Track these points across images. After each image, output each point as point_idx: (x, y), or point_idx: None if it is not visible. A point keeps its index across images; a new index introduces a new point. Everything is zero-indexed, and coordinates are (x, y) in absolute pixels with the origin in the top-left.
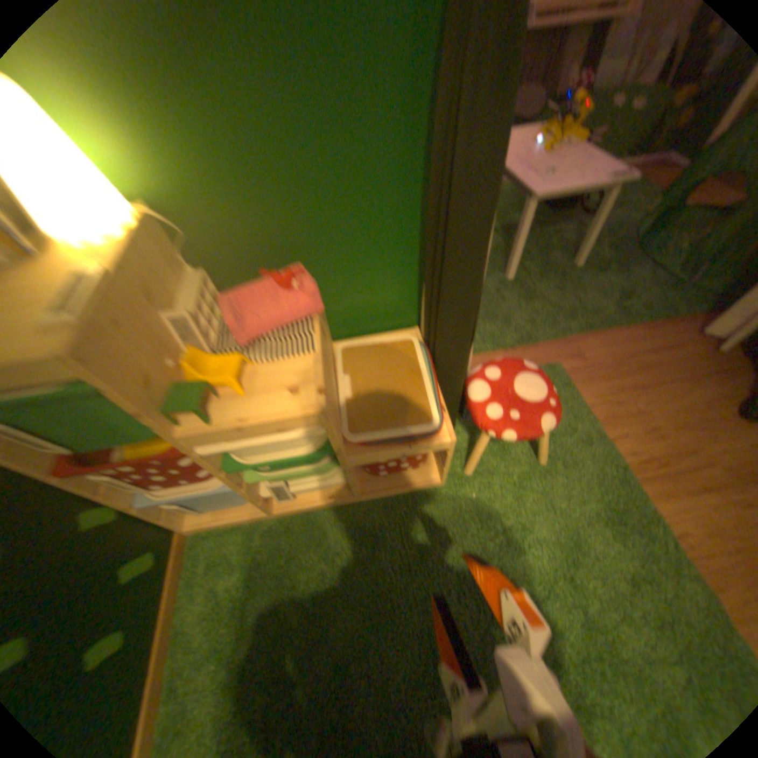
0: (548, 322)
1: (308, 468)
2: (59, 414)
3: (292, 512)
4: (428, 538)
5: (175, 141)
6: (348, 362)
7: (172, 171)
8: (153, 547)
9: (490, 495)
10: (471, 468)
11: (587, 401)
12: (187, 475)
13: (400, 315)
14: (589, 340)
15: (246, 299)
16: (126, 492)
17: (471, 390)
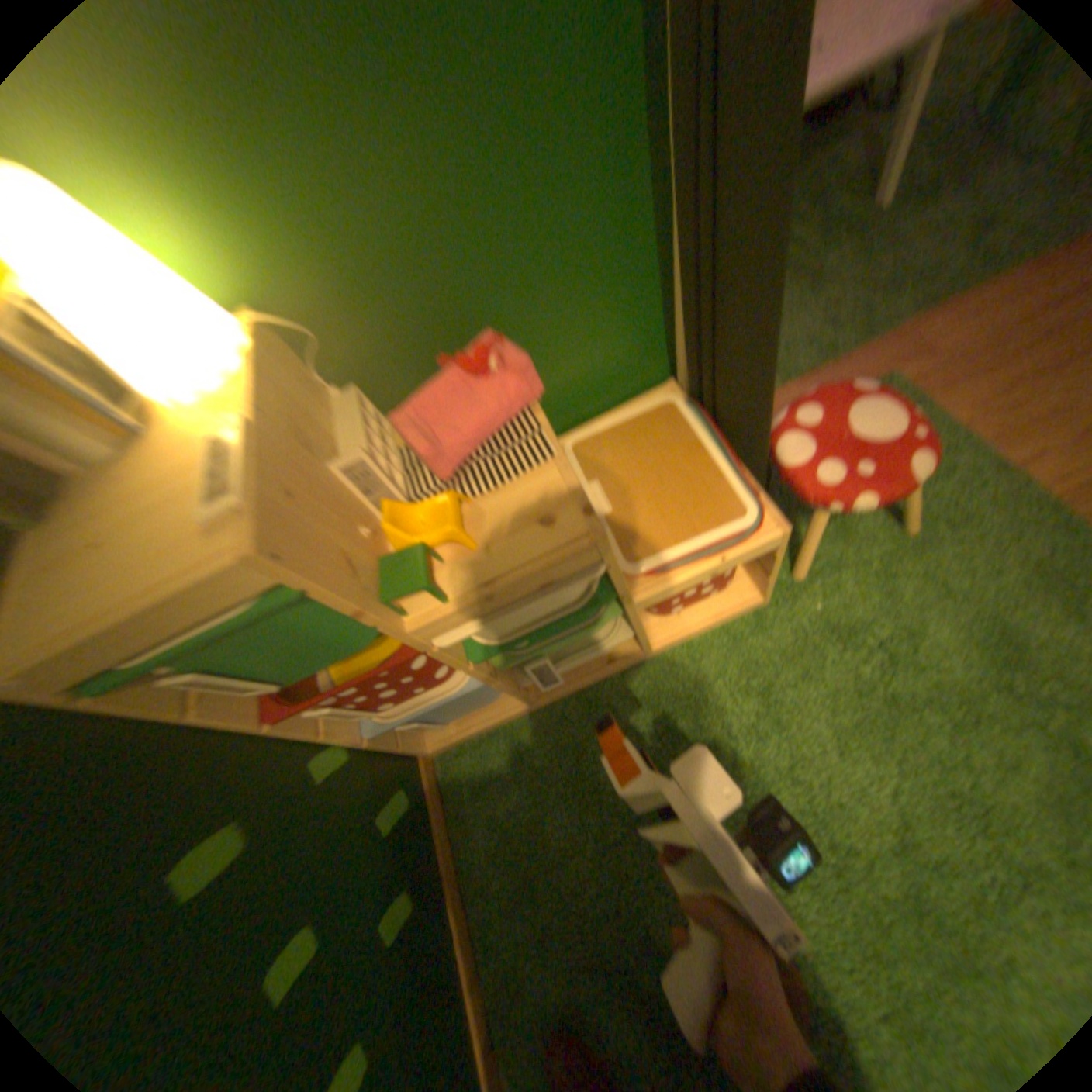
0: (858, 313)
1: (580, 627)
2: (261, 638)
3: (560, 694)
4: (767, 682)
5: (263, 189)
6: (585, 462)
7: (270, 241)
8: (400, 782)
9: (843, 599)
10: (801, 568)
11: (959, 416)
12: (424, 679)
13: (641, 367)
14: (935, 321)
15: (427, 408)
16: (353, 720)
17: (781, 450)
